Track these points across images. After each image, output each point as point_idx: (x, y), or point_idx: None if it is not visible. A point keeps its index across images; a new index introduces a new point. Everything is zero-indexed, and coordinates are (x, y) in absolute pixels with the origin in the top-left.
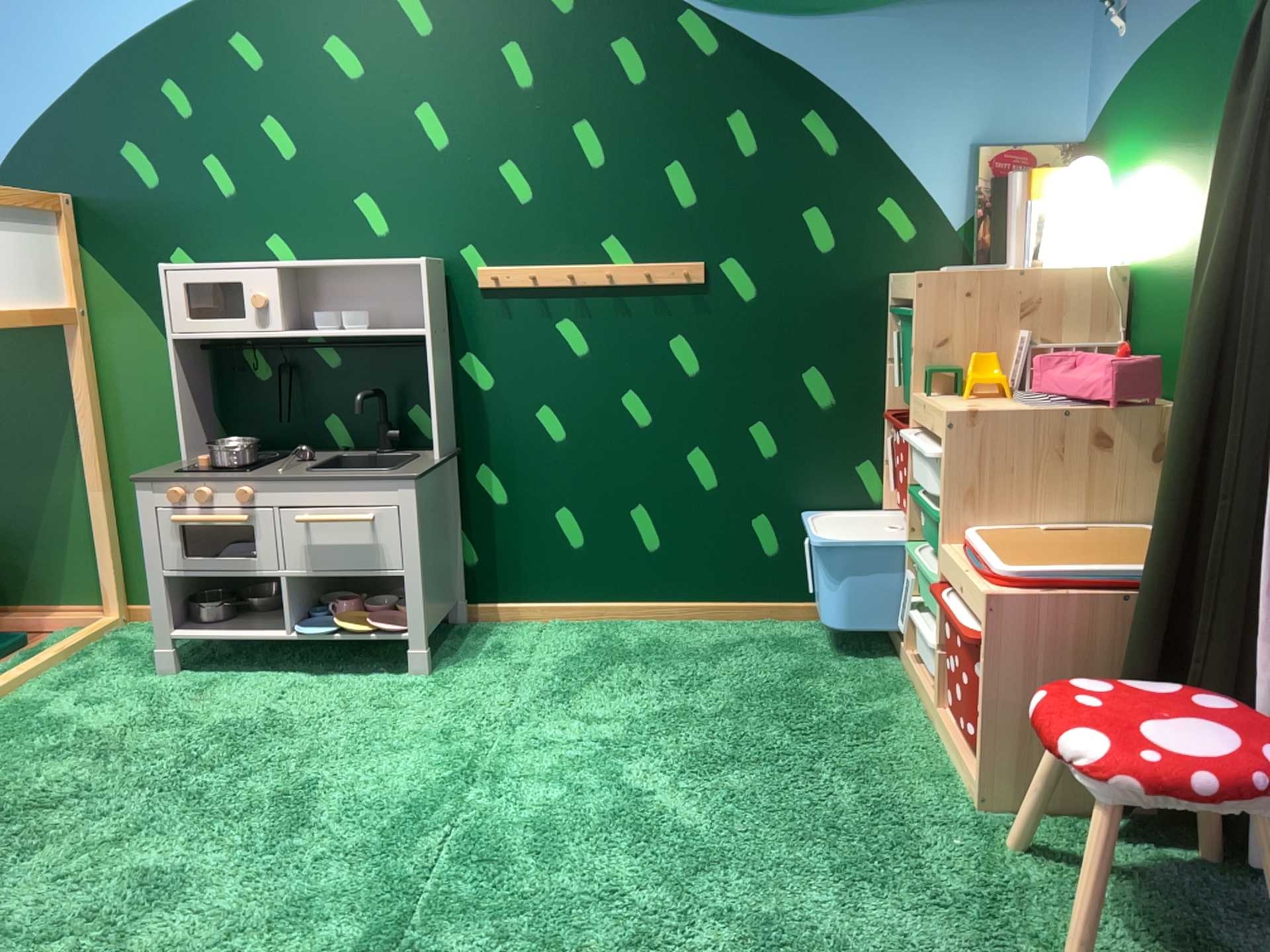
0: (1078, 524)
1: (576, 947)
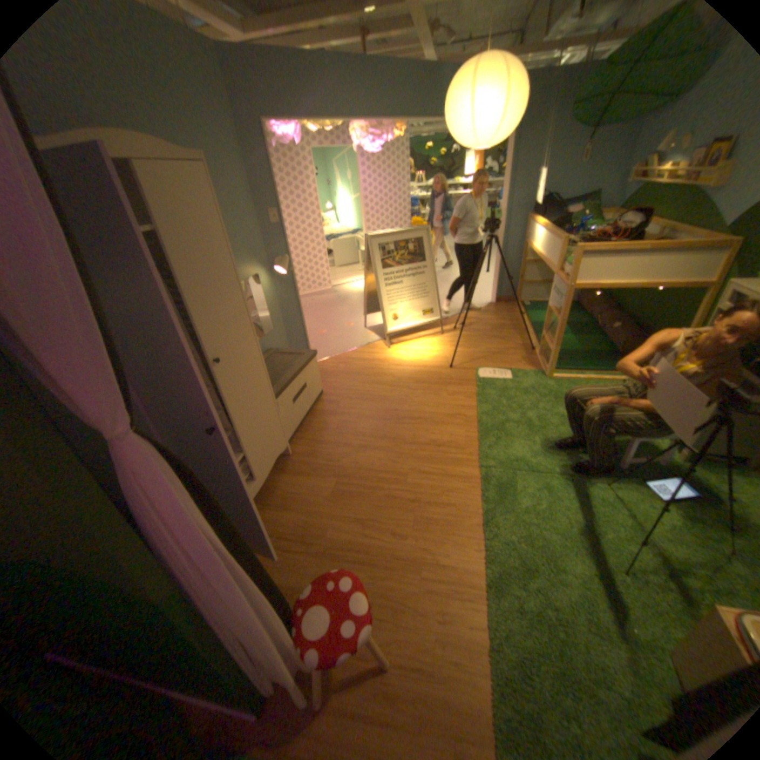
0: None
1: (541, 505)
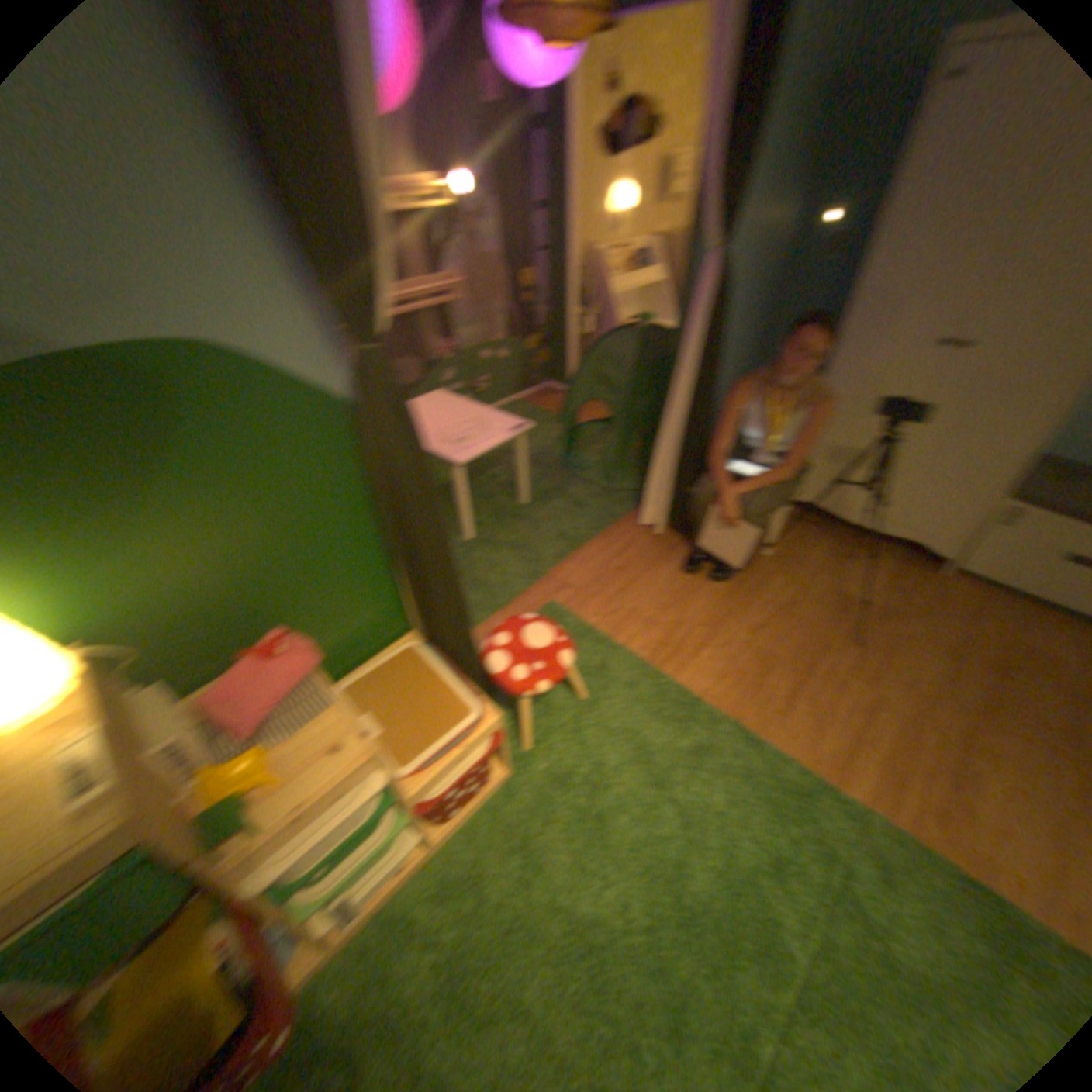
0: (366, 715)
1: (744, 839)
